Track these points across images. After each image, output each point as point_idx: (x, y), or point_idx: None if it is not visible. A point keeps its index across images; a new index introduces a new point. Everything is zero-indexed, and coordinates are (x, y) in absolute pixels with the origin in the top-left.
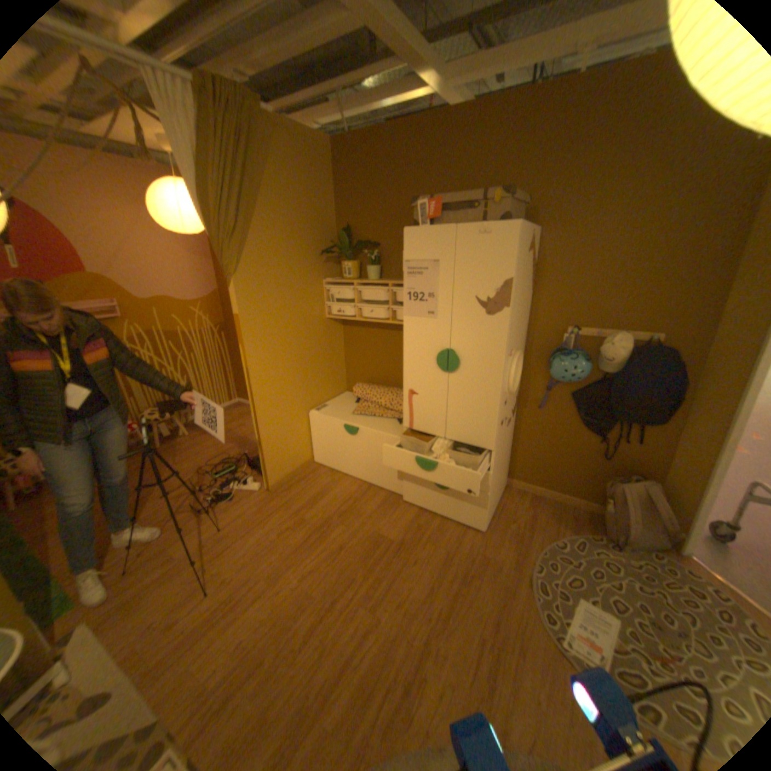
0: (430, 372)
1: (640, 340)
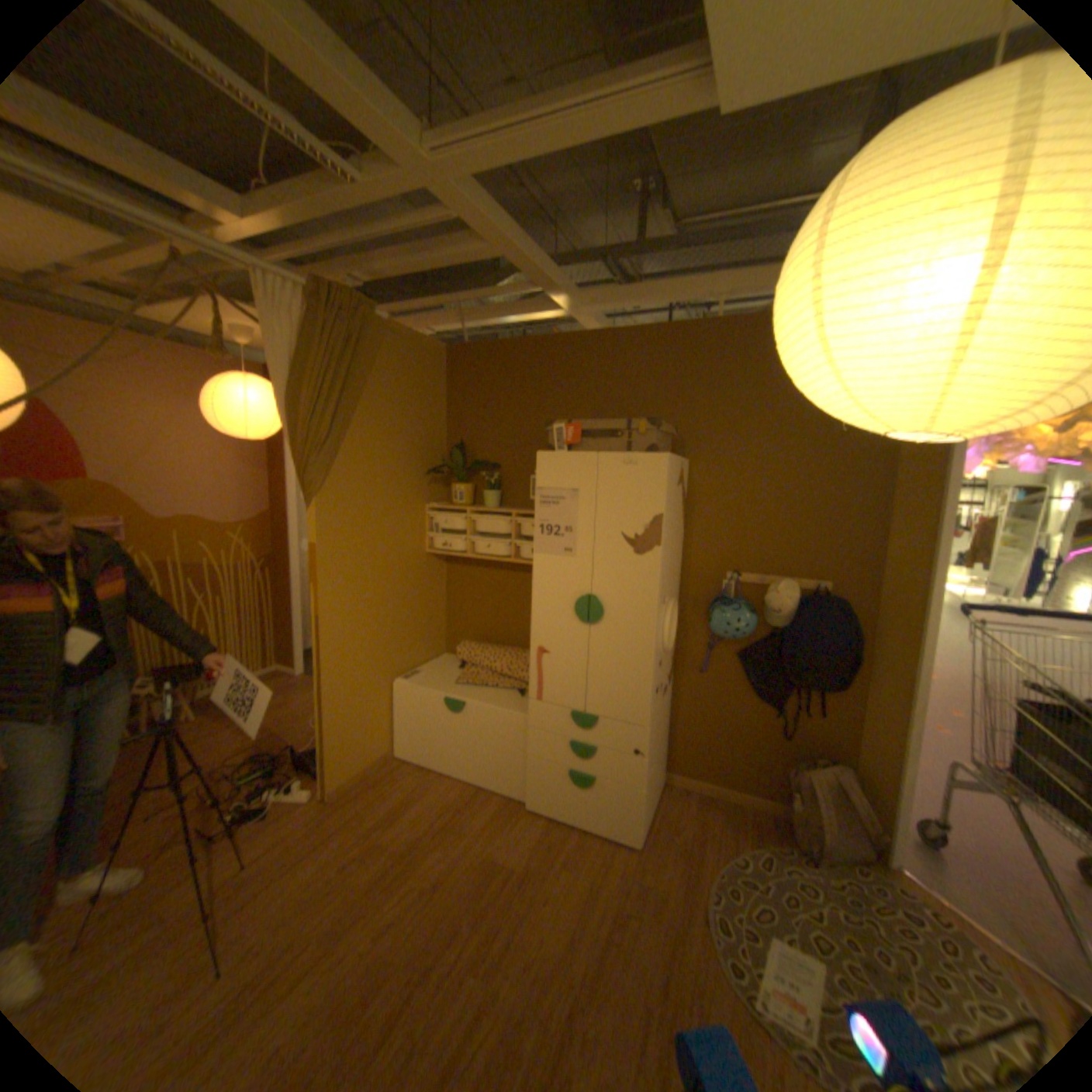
0: (566, 624)
1: (807, 589)
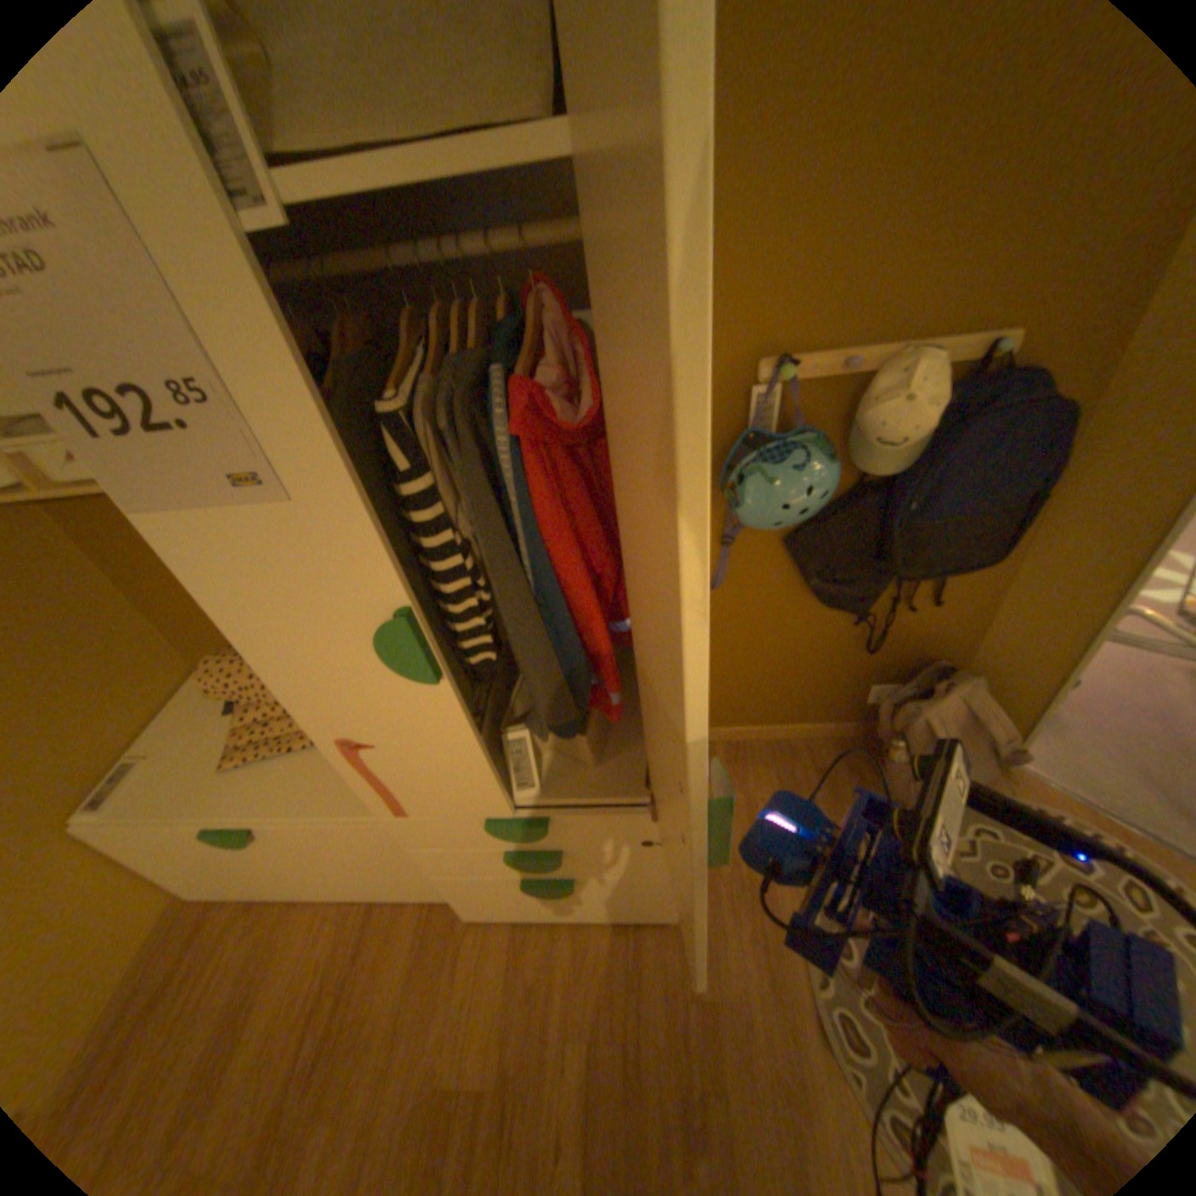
0: (379, 685)
1: (959, 362)
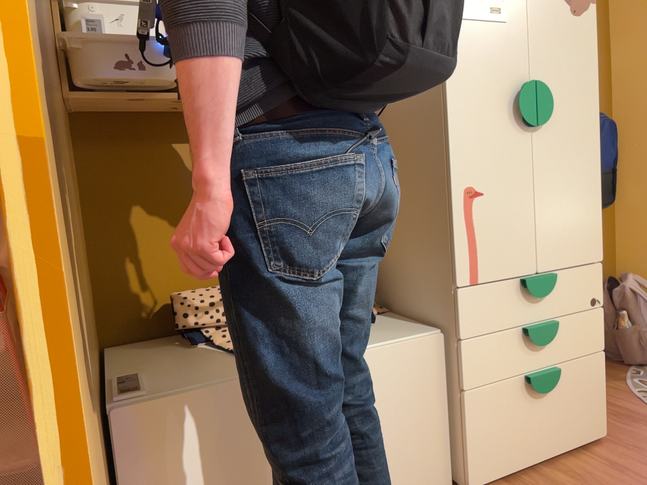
0: (503, 135)
1: None
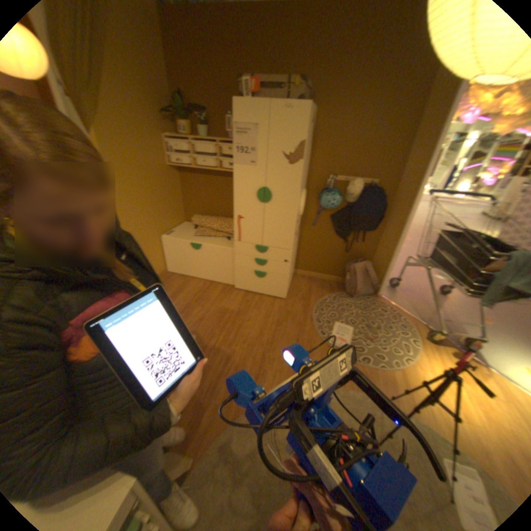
0: (252, 203)
1: (366, 183)
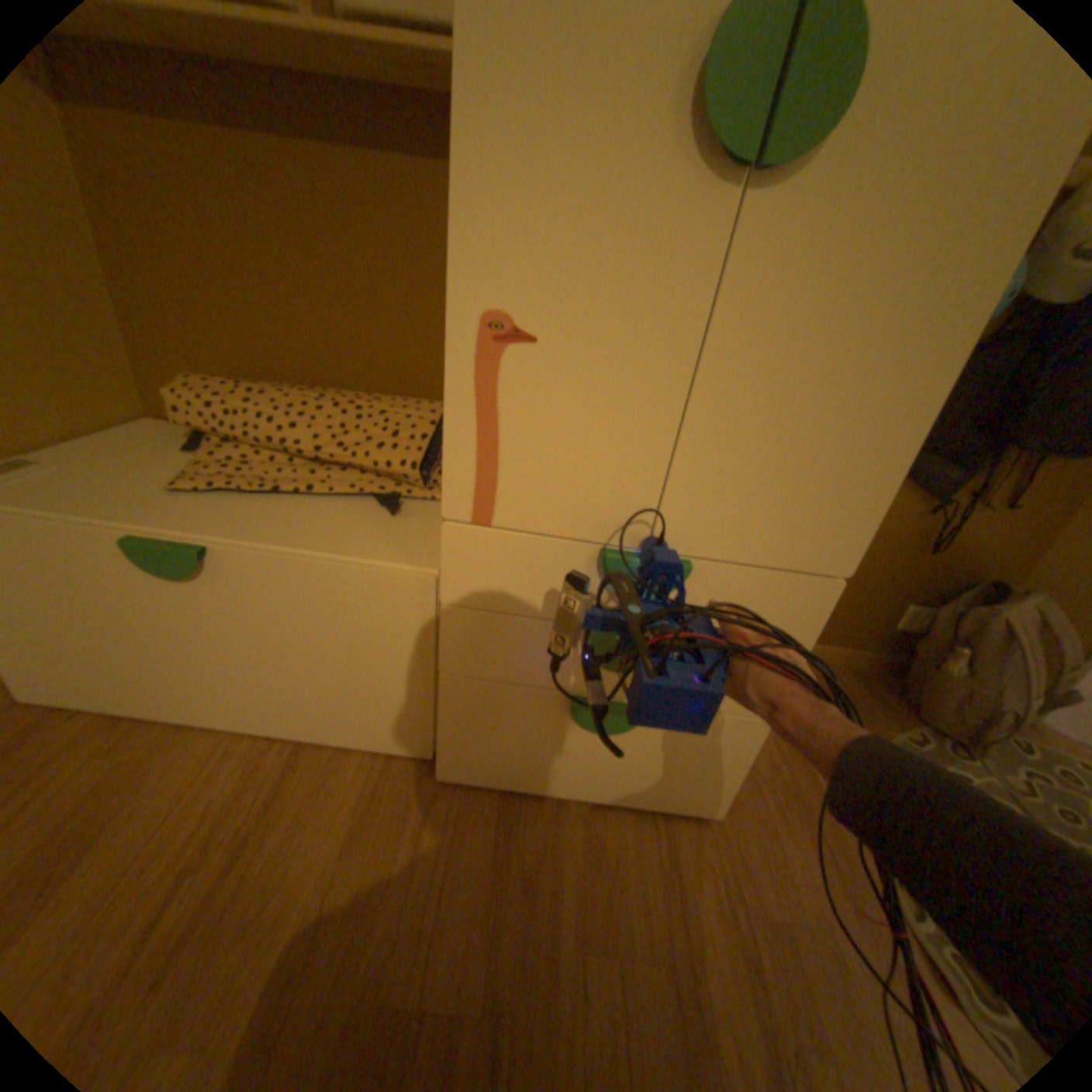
0: (631, 178)
1: None
